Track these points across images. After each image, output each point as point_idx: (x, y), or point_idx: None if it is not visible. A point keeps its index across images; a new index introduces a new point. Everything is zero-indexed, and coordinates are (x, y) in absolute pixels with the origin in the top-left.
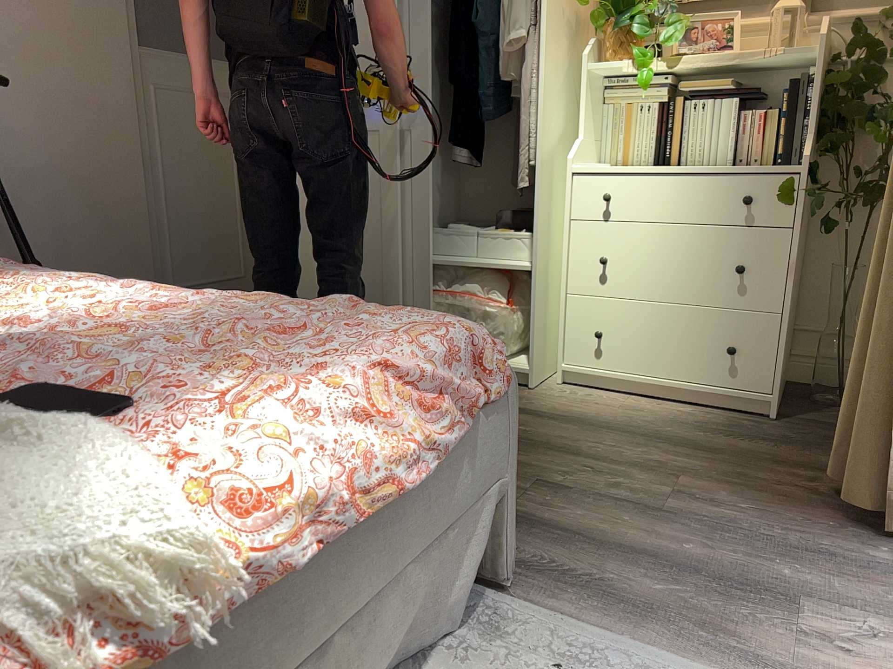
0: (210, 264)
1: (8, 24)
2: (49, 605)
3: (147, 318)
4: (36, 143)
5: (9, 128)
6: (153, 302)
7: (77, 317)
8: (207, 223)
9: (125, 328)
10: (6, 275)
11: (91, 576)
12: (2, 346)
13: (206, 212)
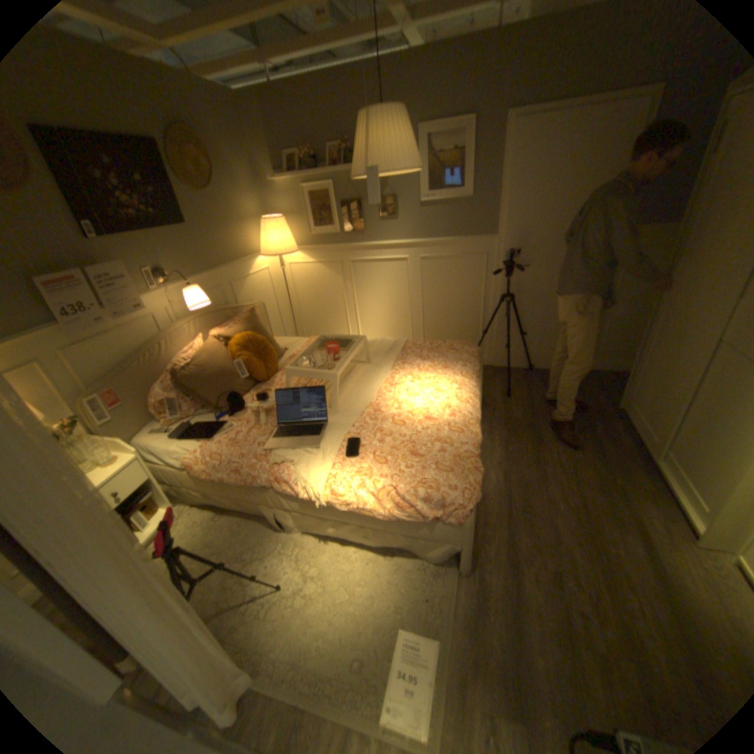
0: (633, 342)
1: (547, 231)
2: (305, 485)
3: (419, 421)
4: (544, 282)
5: (534, 276)
6: (446, 408)
7: (421, 406)
8: (640, 320)
9: (411, 422)
10: (459, 363)
11: (312, 485)
12: (390, 412)
13: (641, 315)
